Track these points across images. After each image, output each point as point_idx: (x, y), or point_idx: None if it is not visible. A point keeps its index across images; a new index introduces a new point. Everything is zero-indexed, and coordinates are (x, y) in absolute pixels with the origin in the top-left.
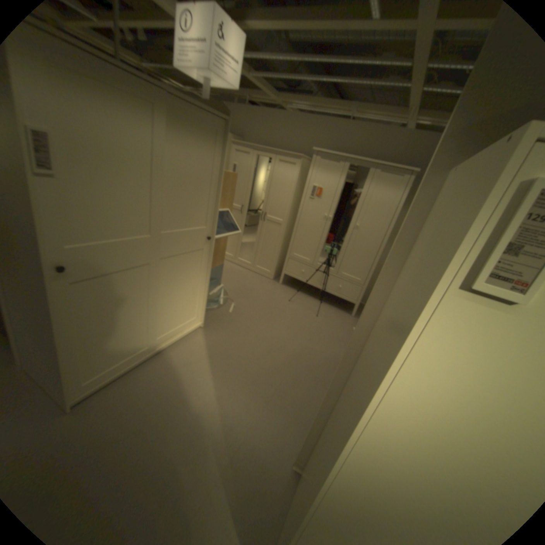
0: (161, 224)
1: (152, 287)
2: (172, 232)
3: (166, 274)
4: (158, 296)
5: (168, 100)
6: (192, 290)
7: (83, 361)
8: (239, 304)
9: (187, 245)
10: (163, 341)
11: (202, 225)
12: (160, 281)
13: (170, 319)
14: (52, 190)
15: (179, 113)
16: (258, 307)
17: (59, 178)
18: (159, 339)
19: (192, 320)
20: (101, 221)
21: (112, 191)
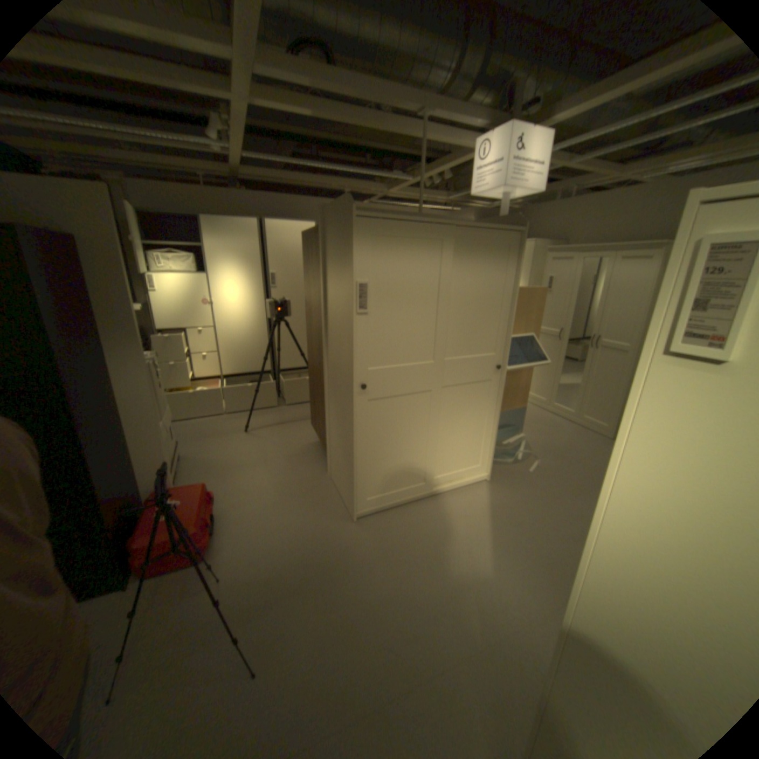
0: (443, 350)
1: (431, 416)
2: (454, 358)
3: (447, 404)
4: (437, 427)
5: (455, 232)
6: (476, 428)
7: (368, 475)
8: (547, 463)
9: (470, 374)
10: (440, 483)
11: (490, 351)
12: (440, 412)
13: (449, 458)
14: (363, 324)
15: (466, 239)
16: (578, 473)
17: (368, 314)
18: (435, 479)
19: (475, 467)
20: (393, 347)
21: (403, 321)
